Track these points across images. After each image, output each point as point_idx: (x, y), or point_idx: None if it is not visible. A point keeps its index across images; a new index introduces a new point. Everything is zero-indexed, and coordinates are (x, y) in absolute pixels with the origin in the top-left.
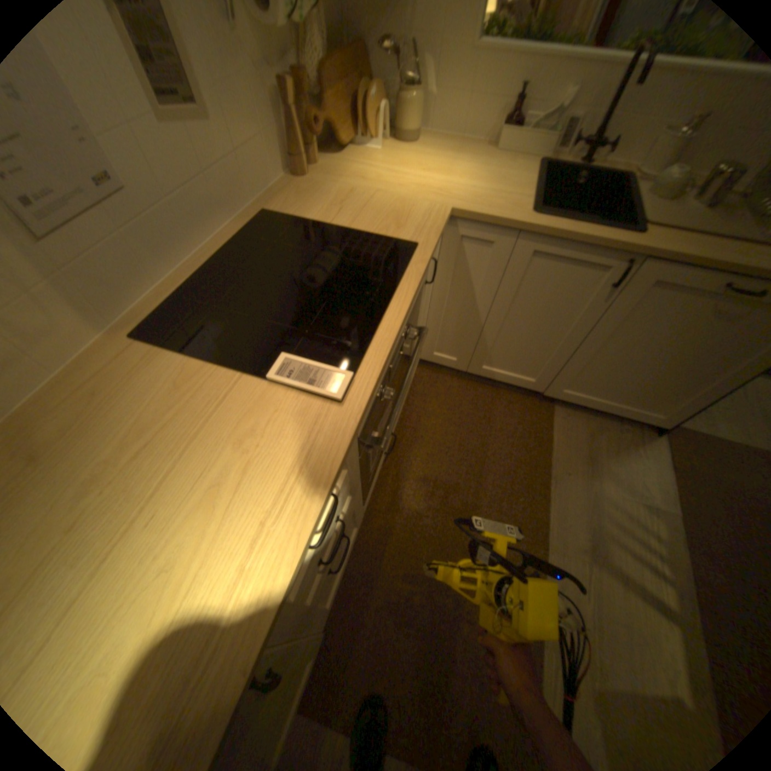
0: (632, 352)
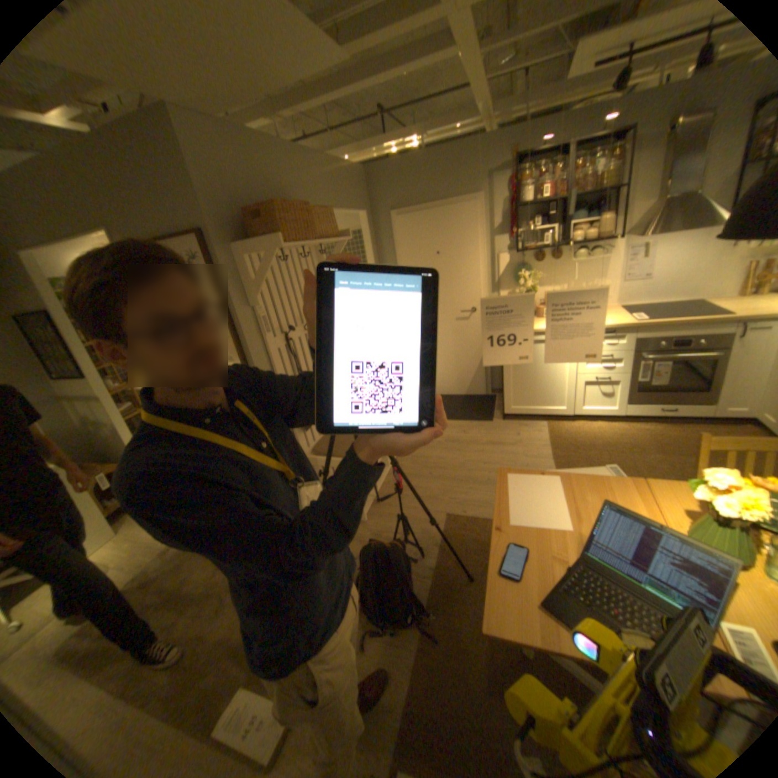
0: None
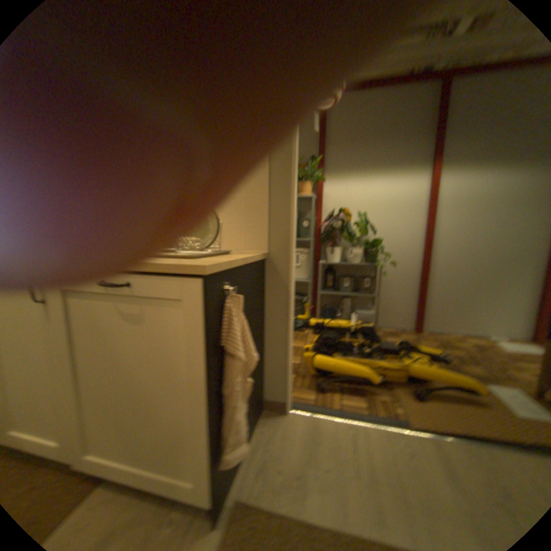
0: (108, 380)
